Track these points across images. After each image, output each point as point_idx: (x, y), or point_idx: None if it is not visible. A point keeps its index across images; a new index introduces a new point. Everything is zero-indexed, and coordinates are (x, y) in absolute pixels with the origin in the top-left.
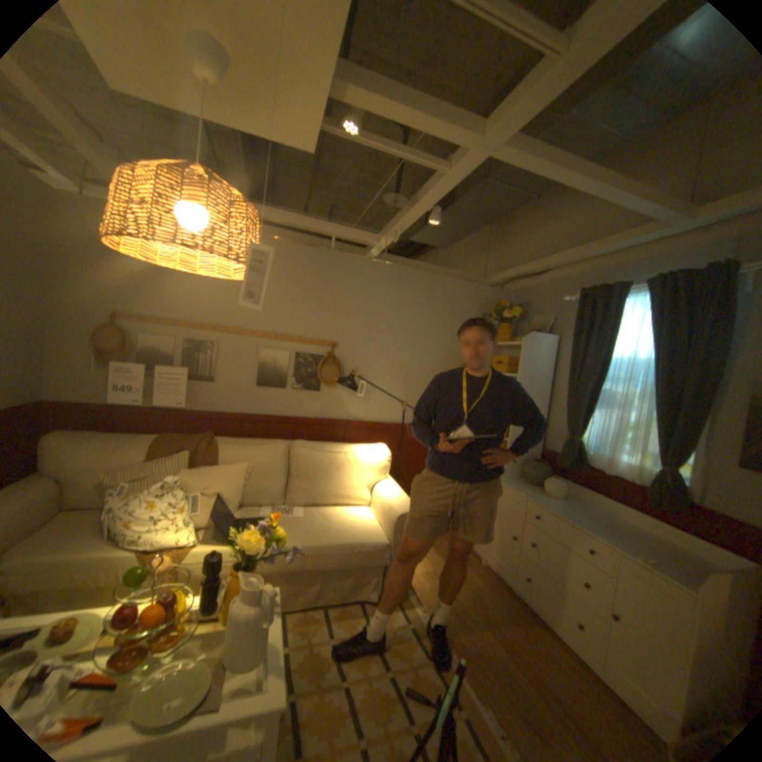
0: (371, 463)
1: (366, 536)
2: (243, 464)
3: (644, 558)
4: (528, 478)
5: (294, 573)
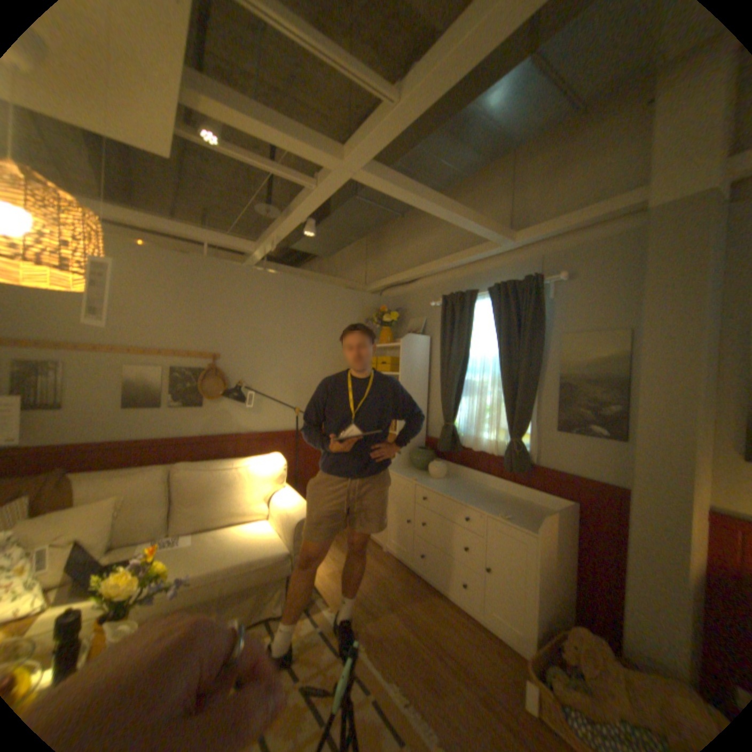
0: (265, 475)
1: (264, 550)
2: (109, 500)
3: (503, 515)
4: (416, 465)
5: (182, 609)
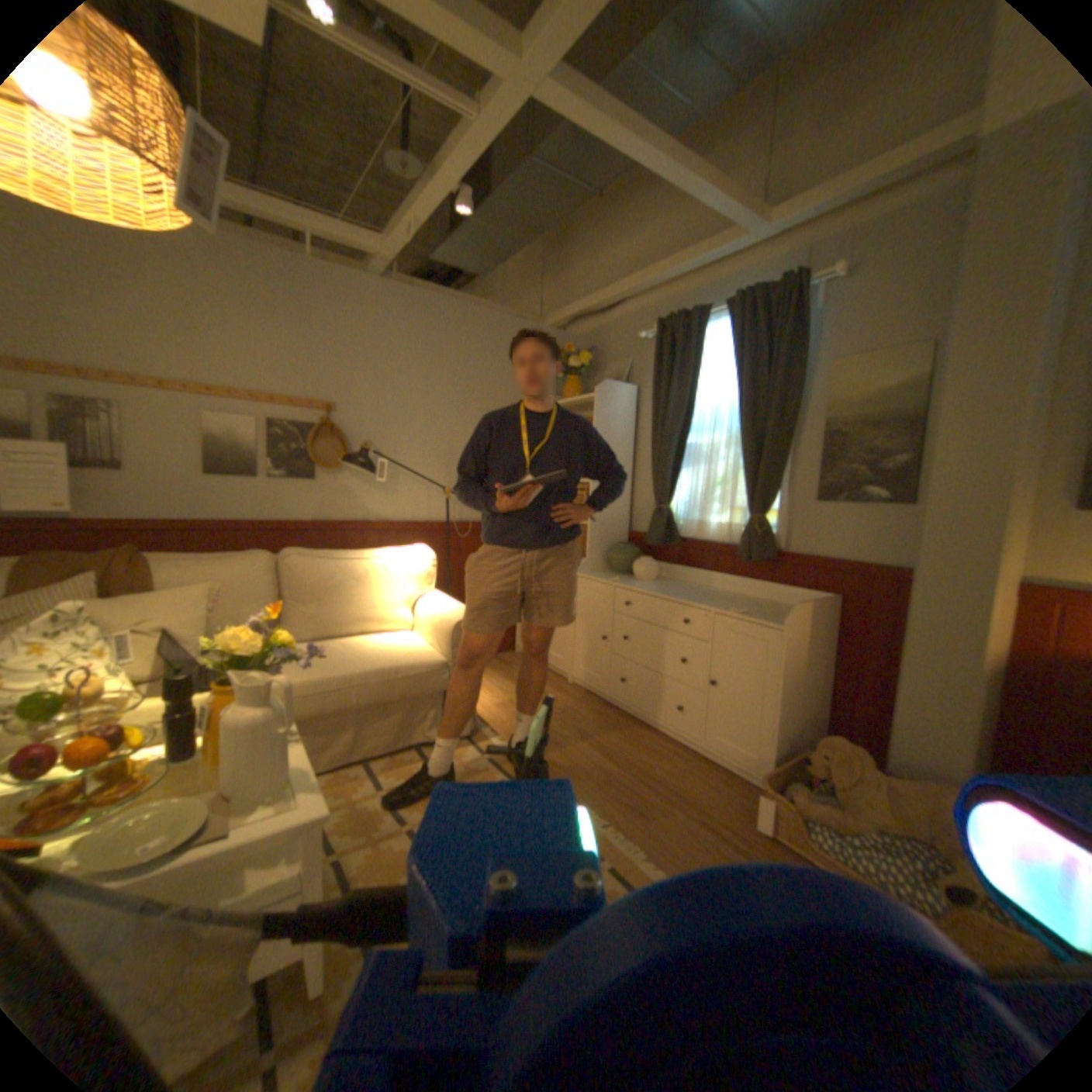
0: (408, 569)
1: (412, 656)
2: (200, 585)
3: (736, 610)
4: (614, 569)
5: (310, 715)
